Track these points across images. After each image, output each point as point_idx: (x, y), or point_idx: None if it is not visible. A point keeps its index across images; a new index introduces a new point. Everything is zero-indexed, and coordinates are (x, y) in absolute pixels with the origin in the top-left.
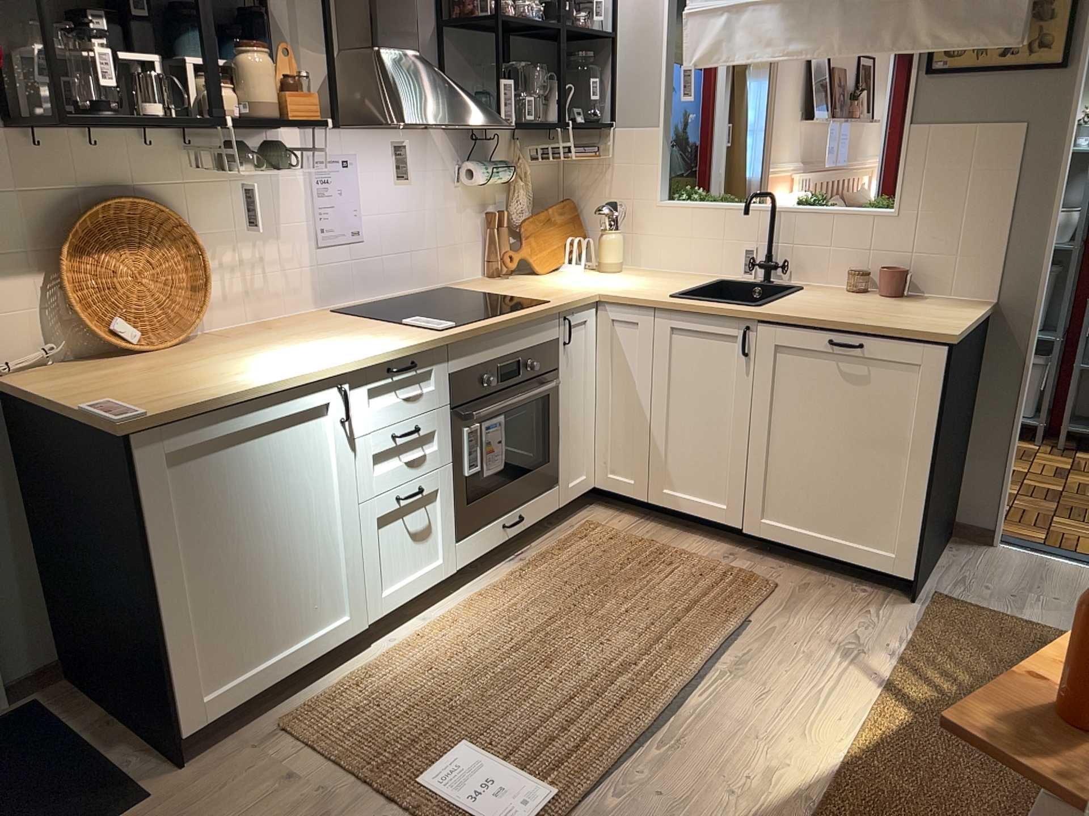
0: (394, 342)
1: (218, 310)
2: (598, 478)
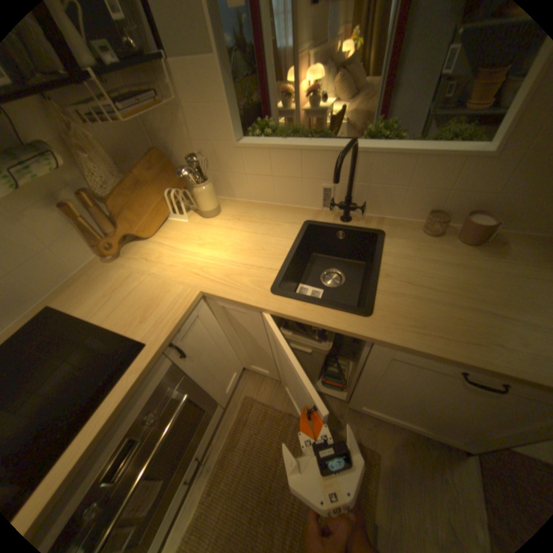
0: None
1: None
2: (241, 364)
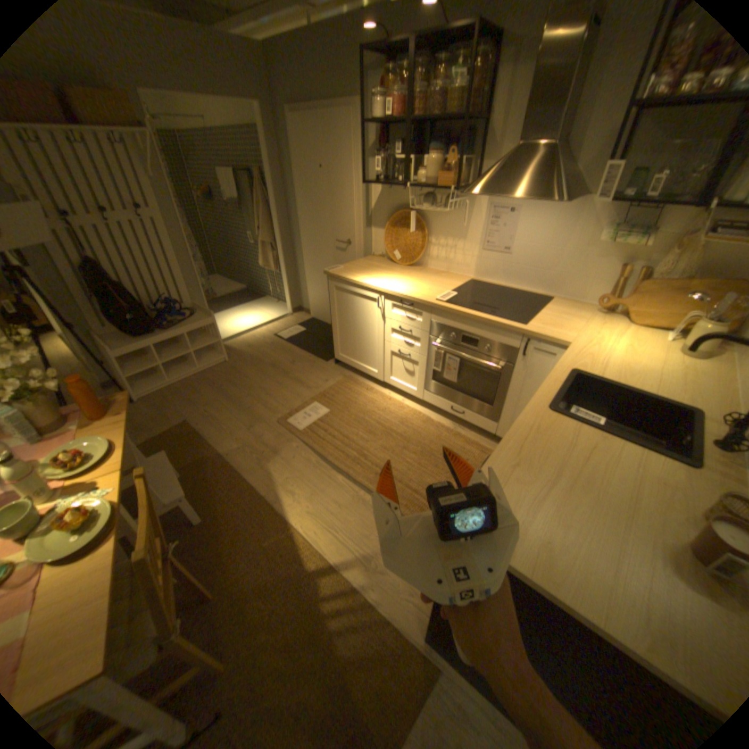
0: (414, 293)
1: (433, 260)
2: None
